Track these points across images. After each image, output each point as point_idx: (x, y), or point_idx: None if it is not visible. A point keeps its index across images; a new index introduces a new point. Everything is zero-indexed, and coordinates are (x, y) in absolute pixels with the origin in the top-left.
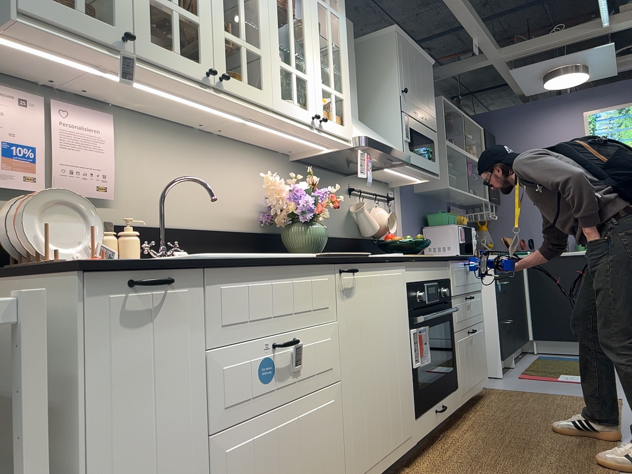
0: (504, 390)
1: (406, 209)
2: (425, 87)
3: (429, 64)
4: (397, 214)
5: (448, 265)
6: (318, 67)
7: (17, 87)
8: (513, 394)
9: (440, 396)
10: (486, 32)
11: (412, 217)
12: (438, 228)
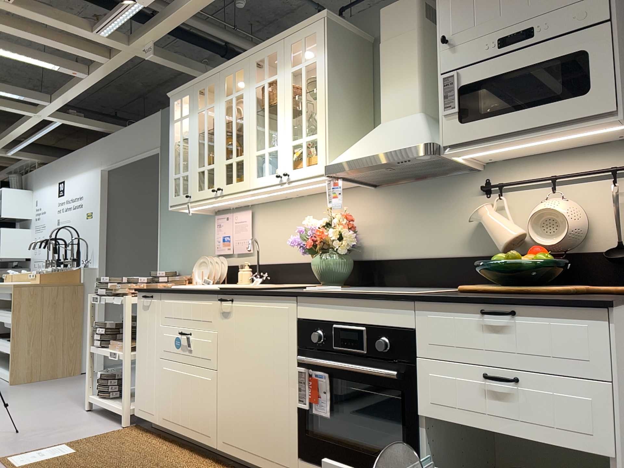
0: None
1: None
2: None
3: None
4: None
5: (407, 307)
6: (288, 130)
7: (227, 212)
8: None
9: None
10: None
11: None
12: None
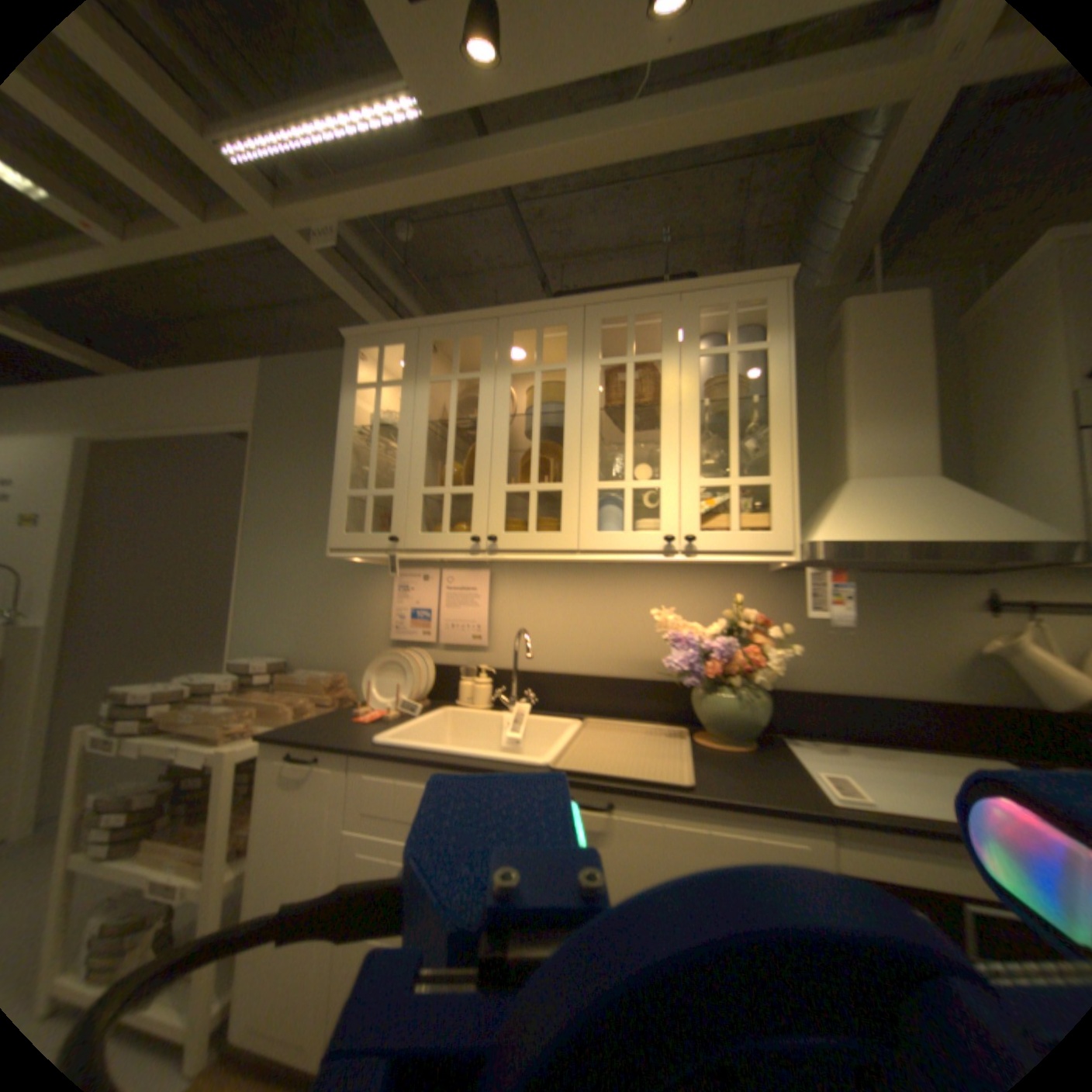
0: None
1: None
2: None
3: None
4: None
5: None
6: (693, 457)
7: (428, 566)
8: None
9: None
10: None
11: None
12: None
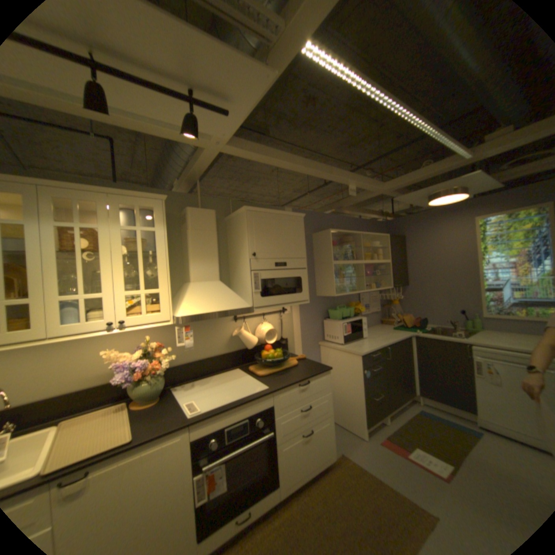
0: (352, 467)
1: (304, 312)
2: (289, 240)
3: (296, 219)
4: (292, 319)
5: (269, 398)
6: (120, 281)
7: None
8: (353, 476)
9: (244, 509)
10: (358, 179)
11: (311, 315)
12: (332, 322)
